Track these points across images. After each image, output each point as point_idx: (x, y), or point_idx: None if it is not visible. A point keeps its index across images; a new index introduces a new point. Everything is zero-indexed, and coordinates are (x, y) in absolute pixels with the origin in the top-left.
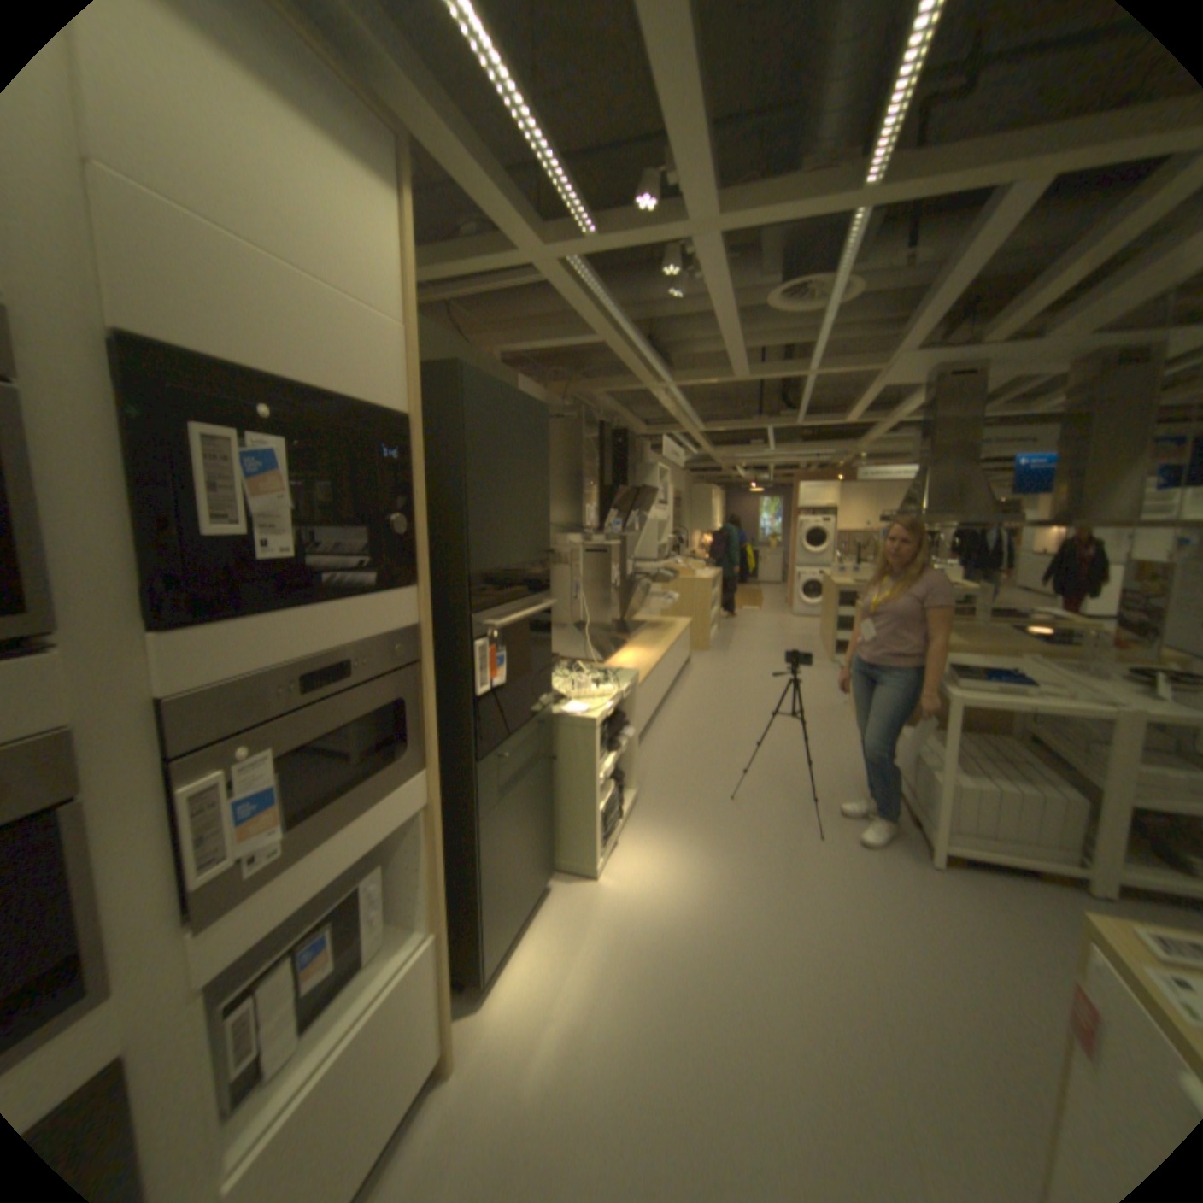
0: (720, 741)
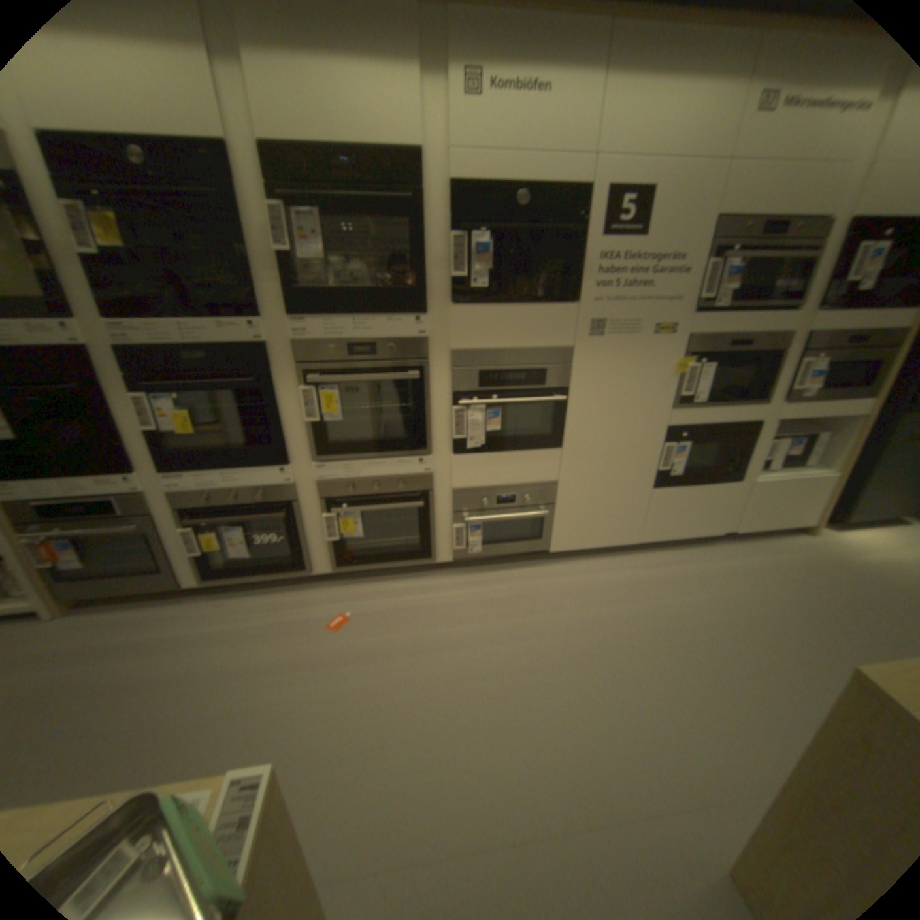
0: None
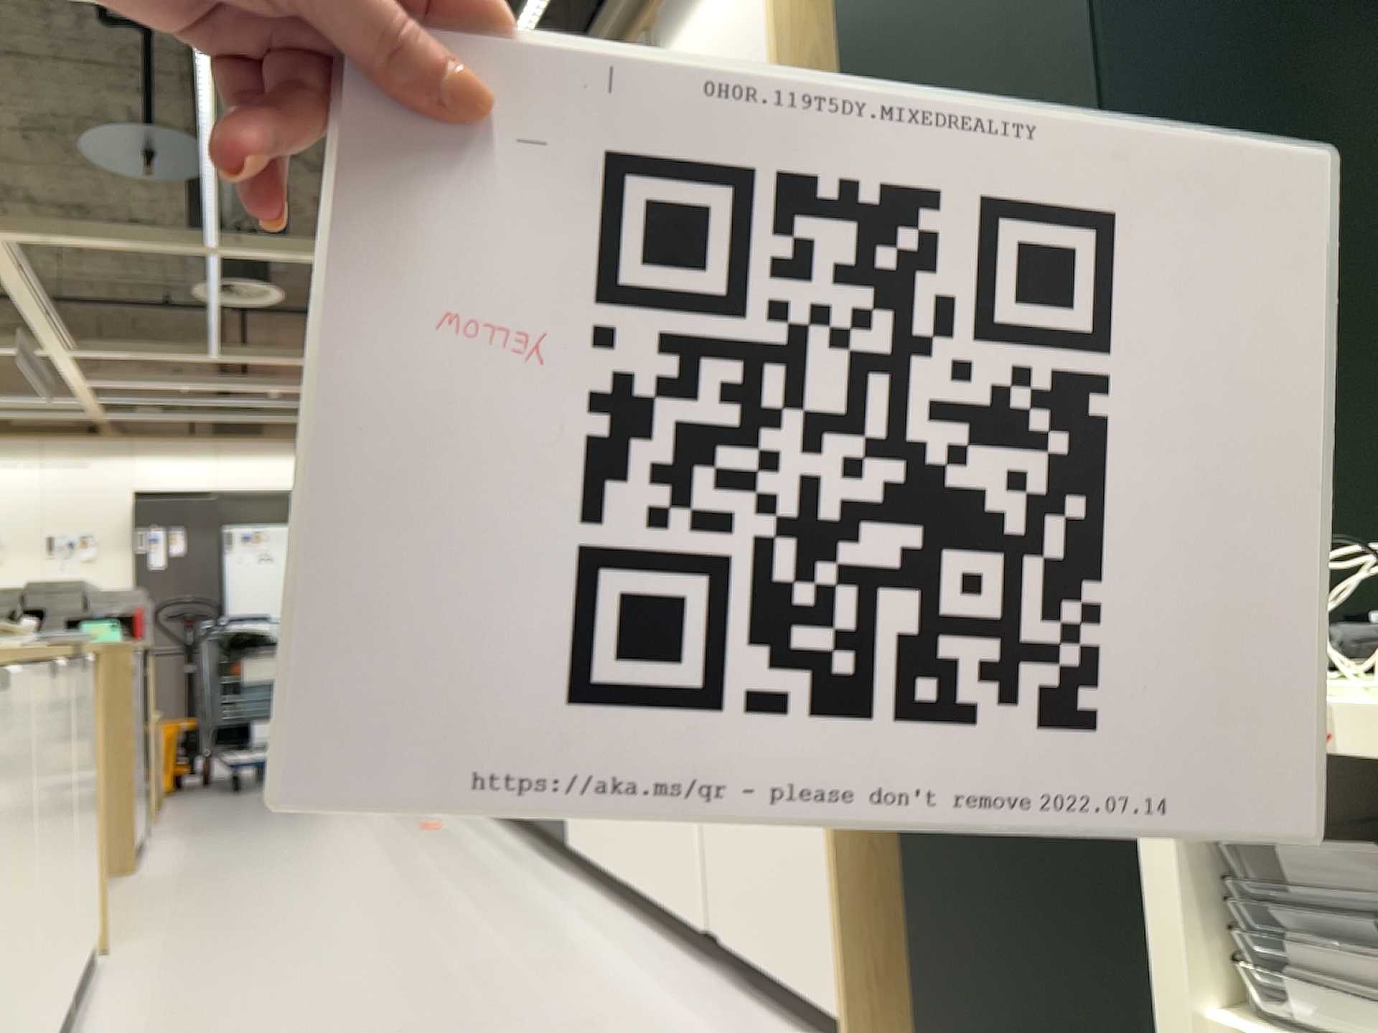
0: None
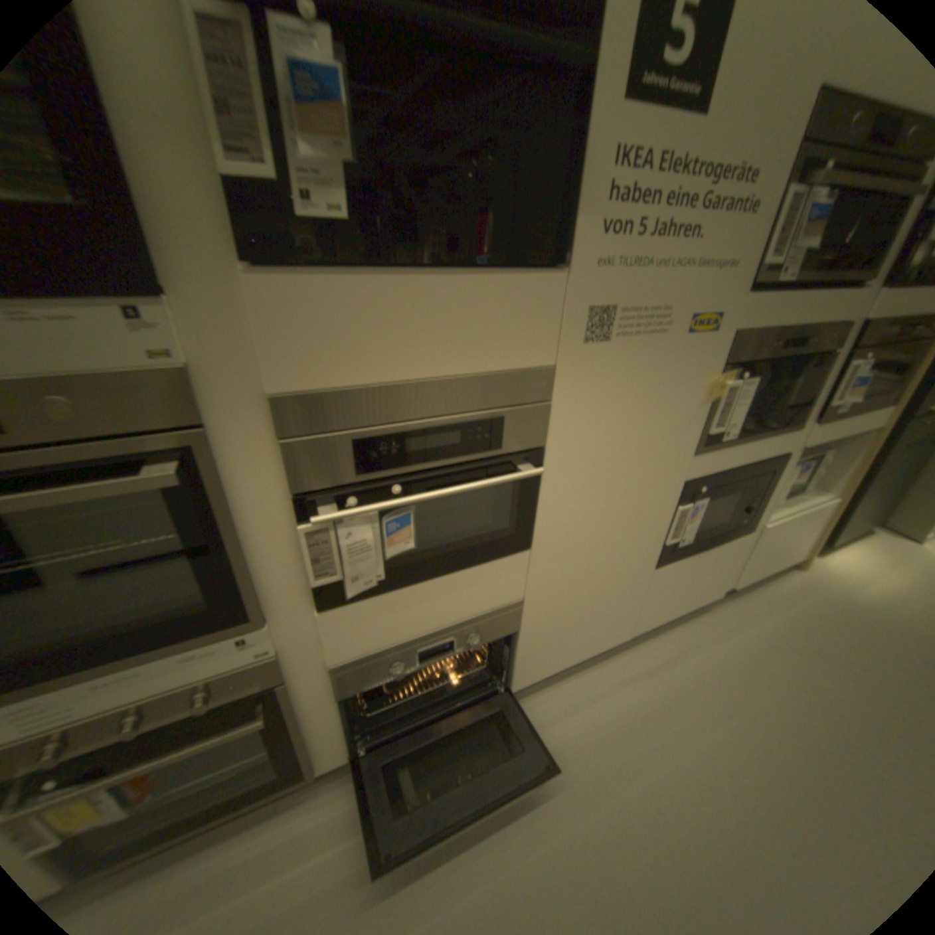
0: None
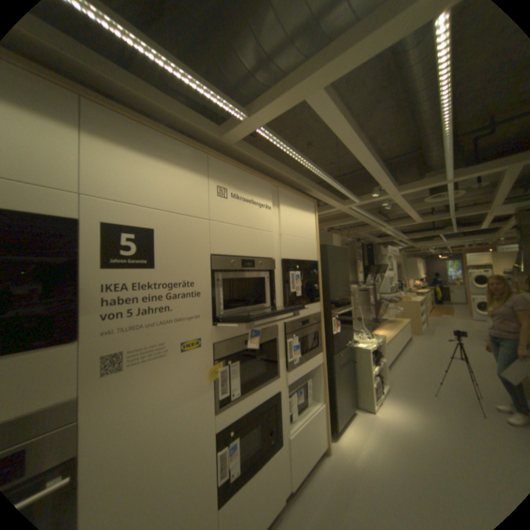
0: (430, 374)
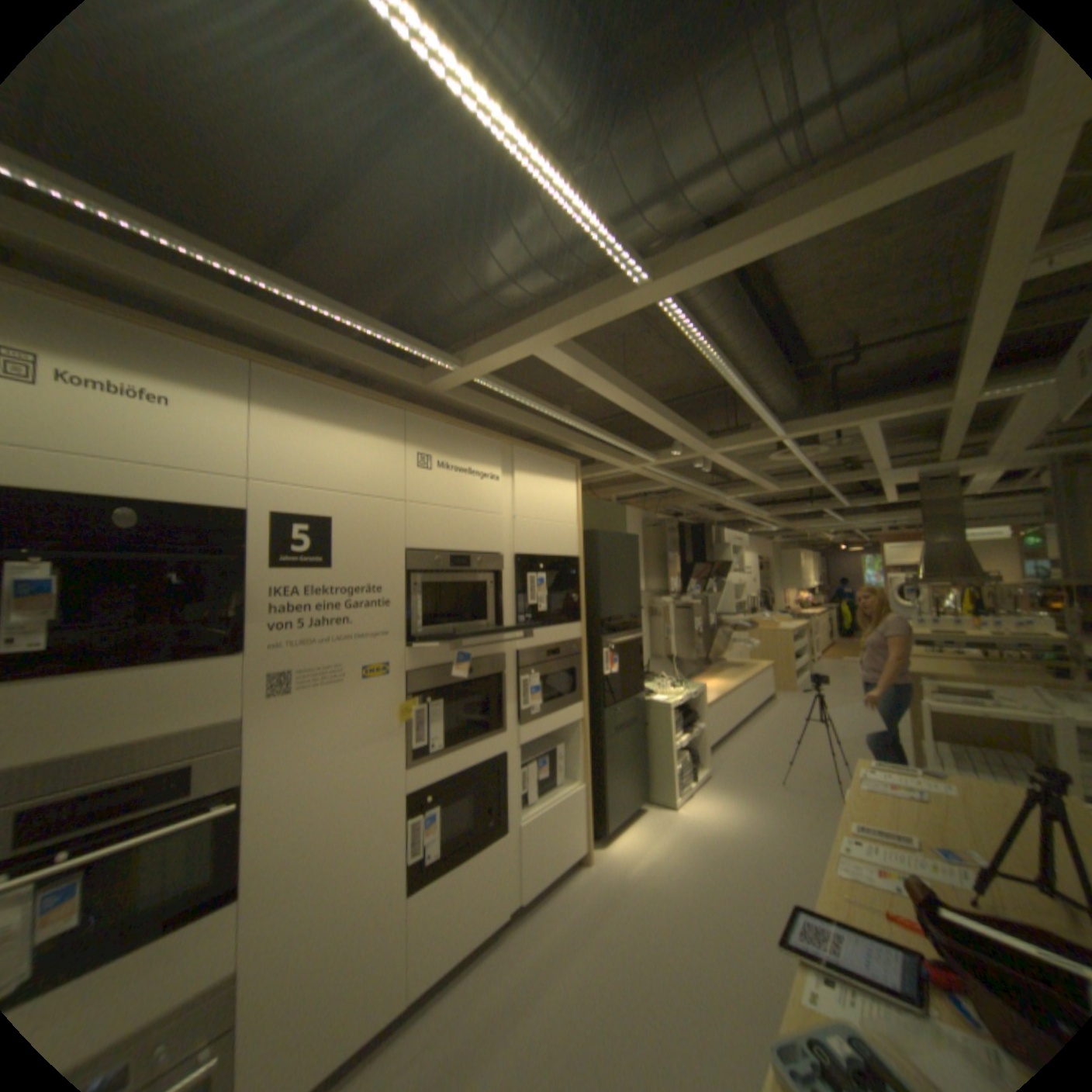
0: (786, 753)
